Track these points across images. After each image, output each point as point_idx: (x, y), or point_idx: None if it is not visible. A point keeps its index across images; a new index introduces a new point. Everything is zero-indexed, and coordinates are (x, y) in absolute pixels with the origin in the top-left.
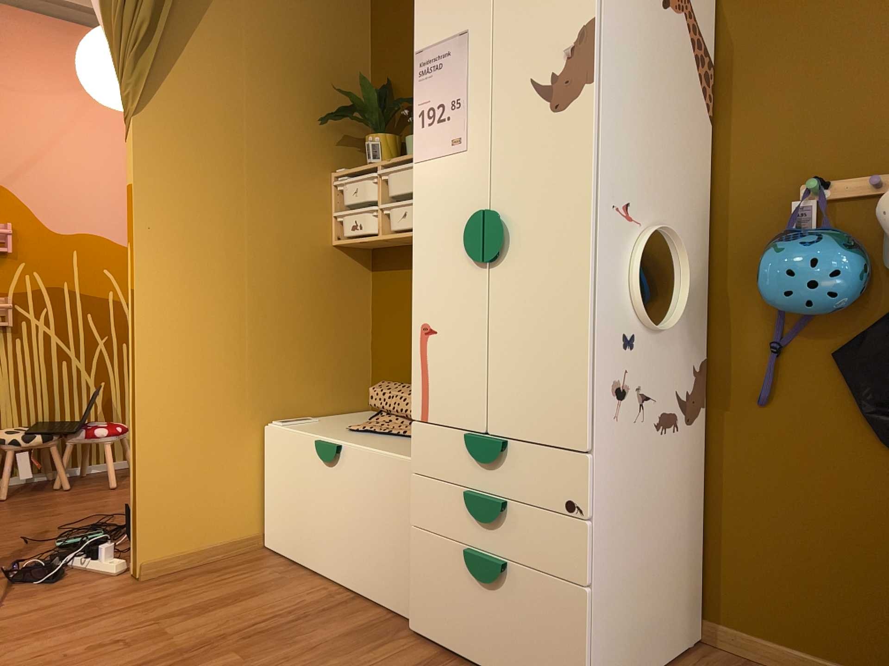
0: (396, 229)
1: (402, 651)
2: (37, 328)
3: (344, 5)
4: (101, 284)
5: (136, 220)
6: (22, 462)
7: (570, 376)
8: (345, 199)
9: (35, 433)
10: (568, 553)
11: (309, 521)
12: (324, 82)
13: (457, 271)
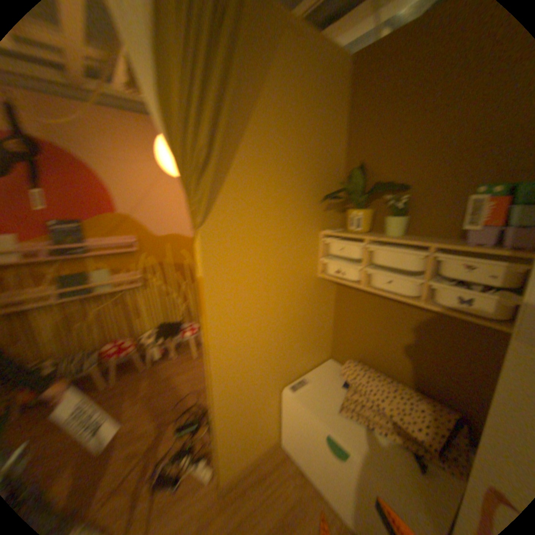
0: (379, 288)
1: None
2: (152, 284)
3: (332, 103)
4: (178, 258)
5: (204, 304)
6: (153, 353)
7: None
8: (331, 251)
9: (157, 340)
10: None
11: (317, 466)
12: (318, 167)
13: None
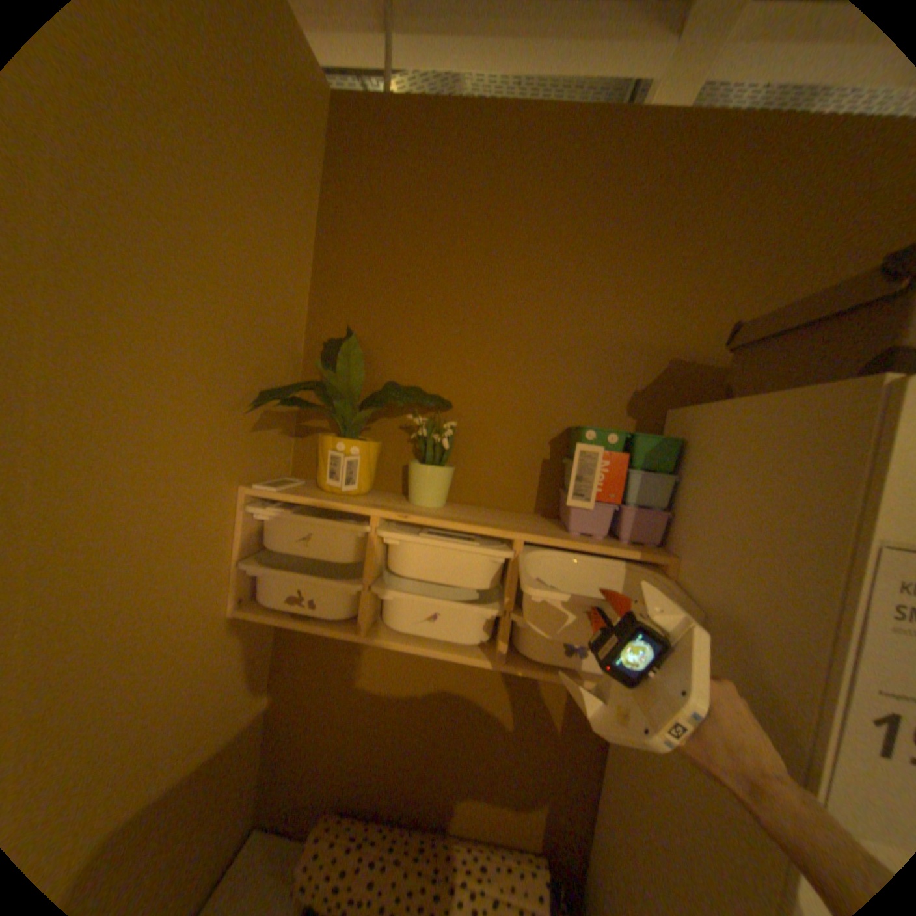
0: (407, 637)
1: None
2: None
3: (290, 165)
4: None
5: None
6: None
7: None
8: (275, 543)
9: None
10: None
11: None
12: (245, 309)
13: None
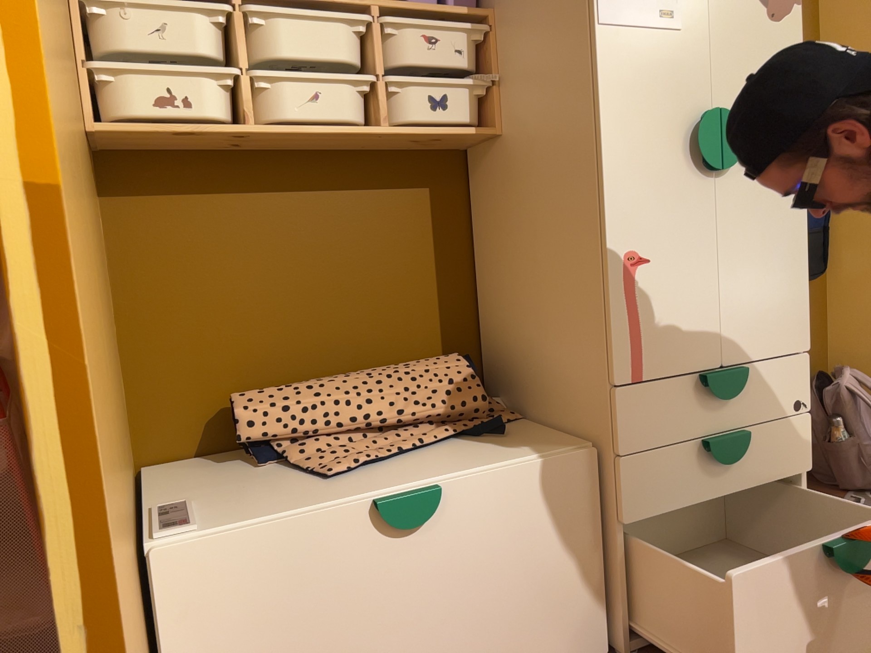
0: (296, 120)
1: None
2: None
3: None
4: None
5: None
6: None
7: (795, 283)
8: (127, 39)
9: None
10: (798, 446)
11: None
12: None
13: (676, 182)
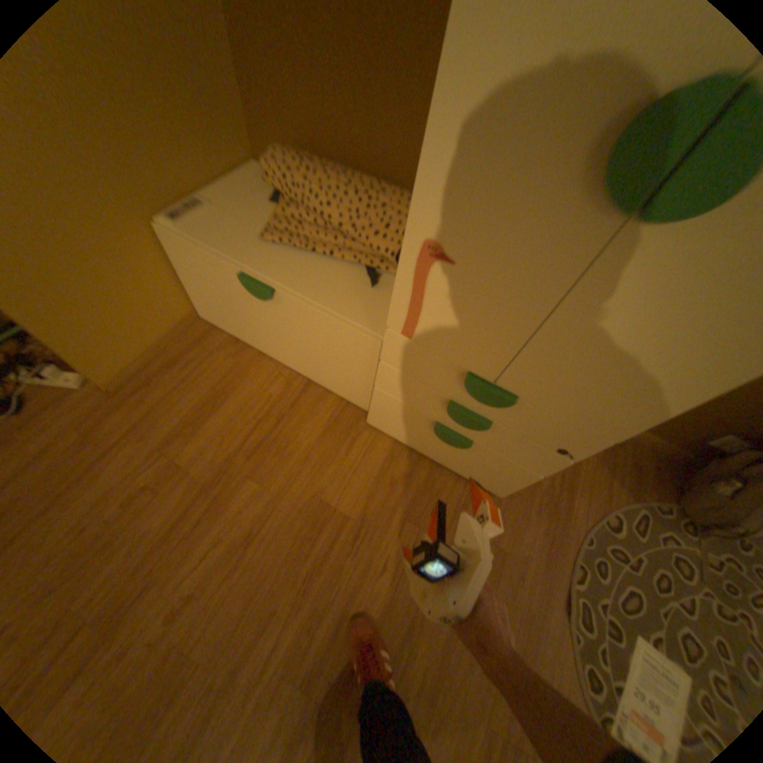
0: None
1: (368, 445)
2: None
3: None
4: None
5: None
6: None
7: (654, 400)
8: None
9: None
10: (539, 463)
11: (247, 324)
12: None
13: (542, 193)
